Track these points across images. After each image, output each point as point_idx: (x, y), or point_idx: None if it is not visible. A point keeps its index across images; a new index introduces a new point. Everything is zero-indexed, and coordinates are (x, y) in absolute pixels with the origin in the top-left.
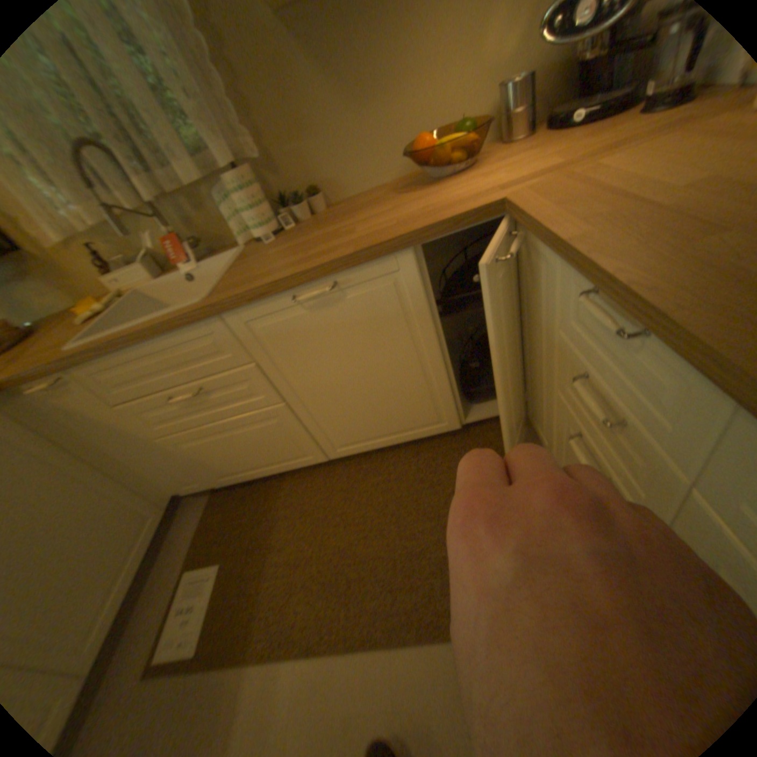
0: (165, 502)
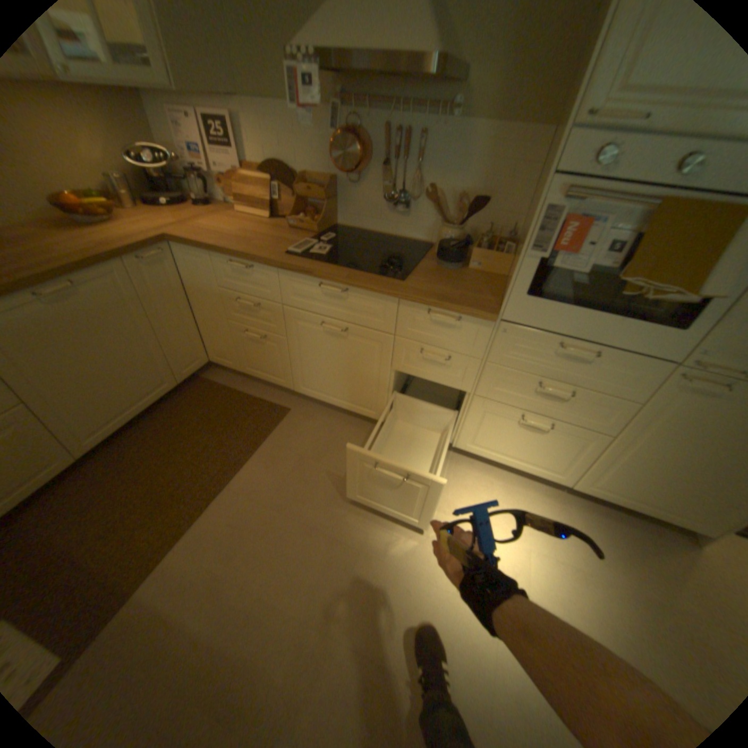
0: None
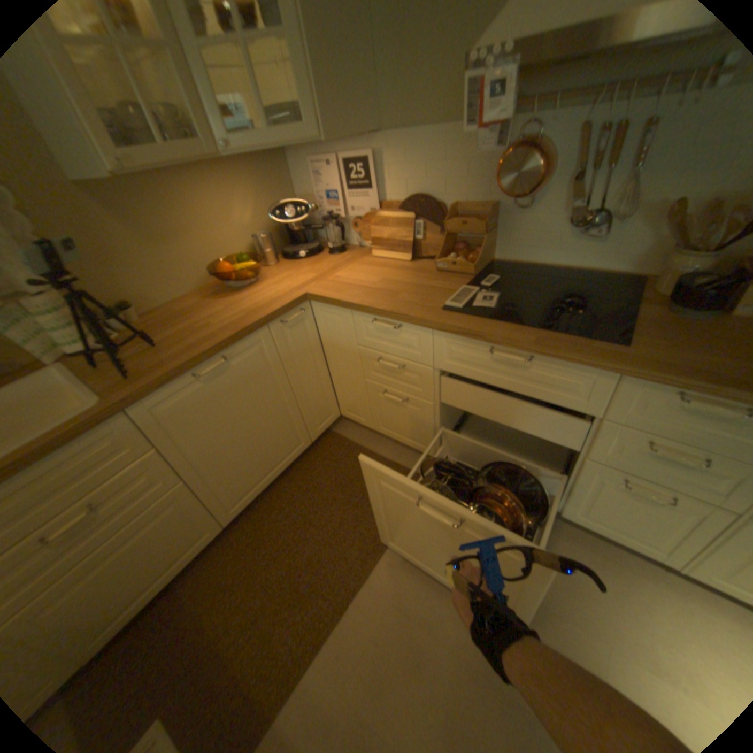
0: None
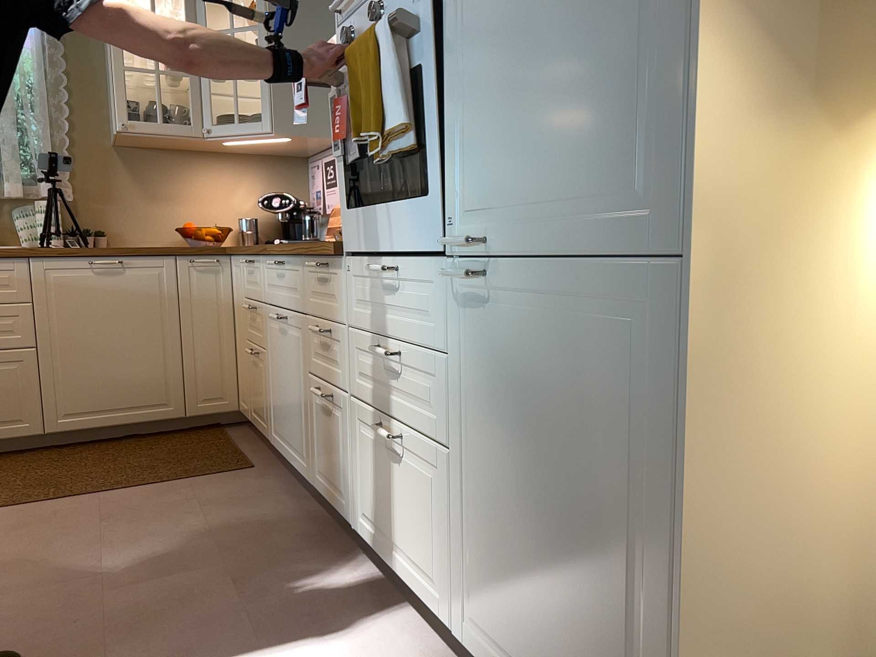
0: None
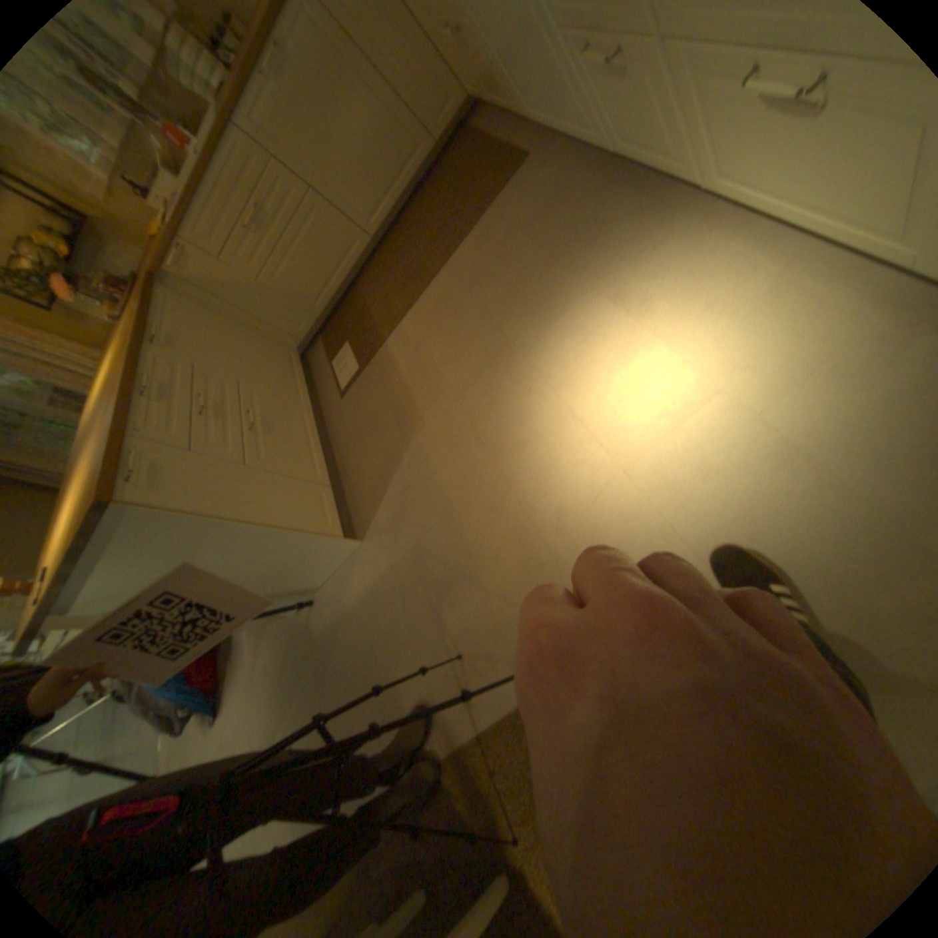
0: (295, 349)
